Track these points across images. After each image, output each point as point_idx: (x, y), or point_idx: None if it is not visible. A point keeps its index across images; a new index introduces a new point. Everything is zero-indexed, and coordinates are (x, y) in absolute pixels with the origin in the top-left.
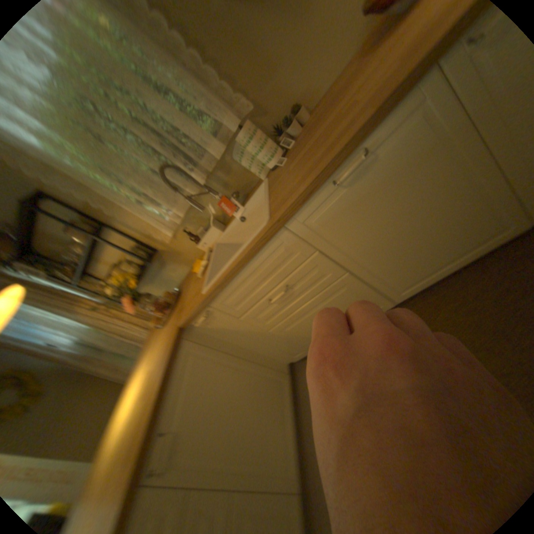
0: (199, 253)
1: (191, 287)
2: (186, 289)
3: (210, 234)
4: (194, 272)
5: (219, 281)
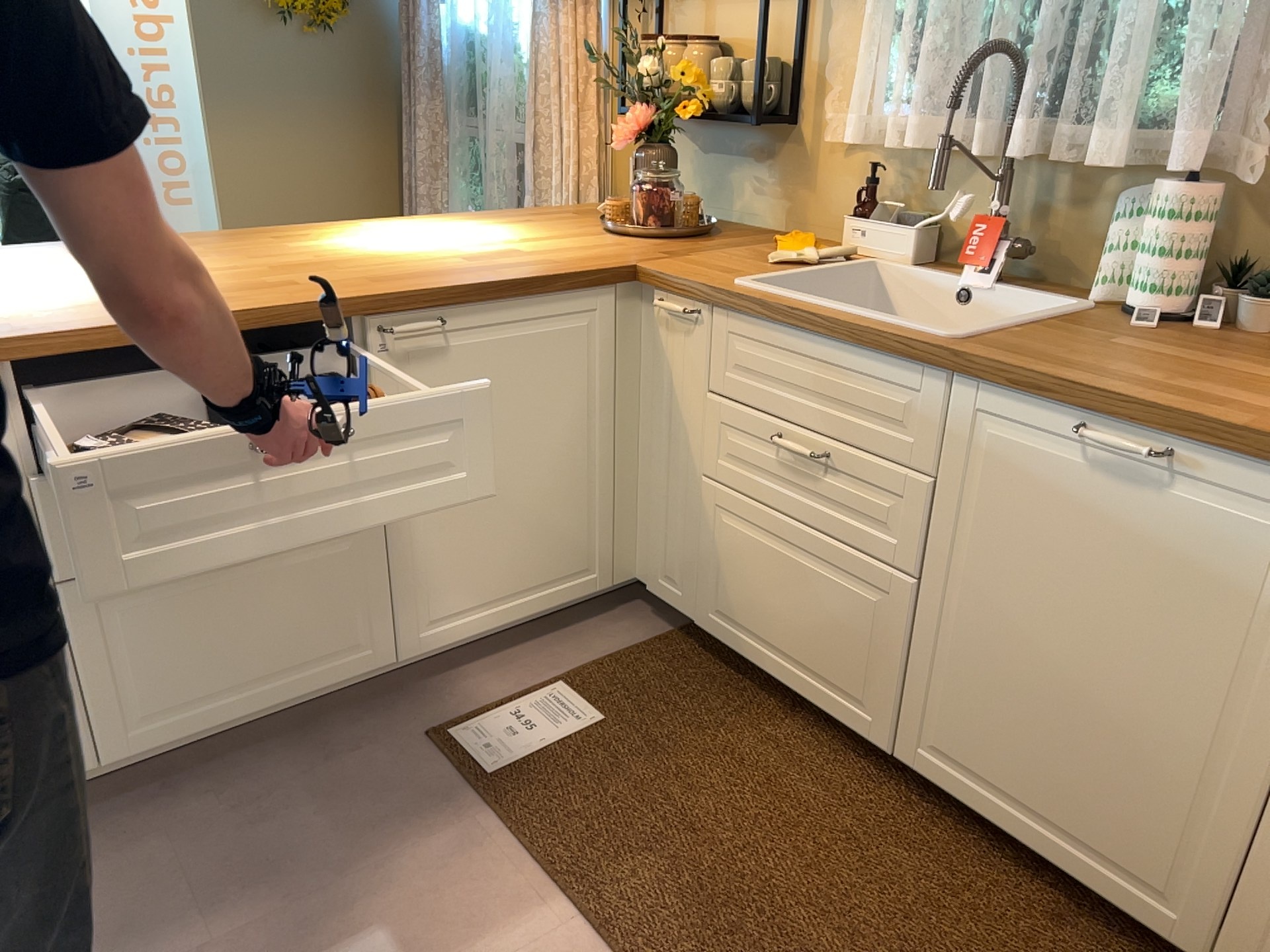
0: (832, 224)
1: (733, 244)
2: (723, 235)
3: (891, 229)
4: (774, 235)
5: (777, 294)
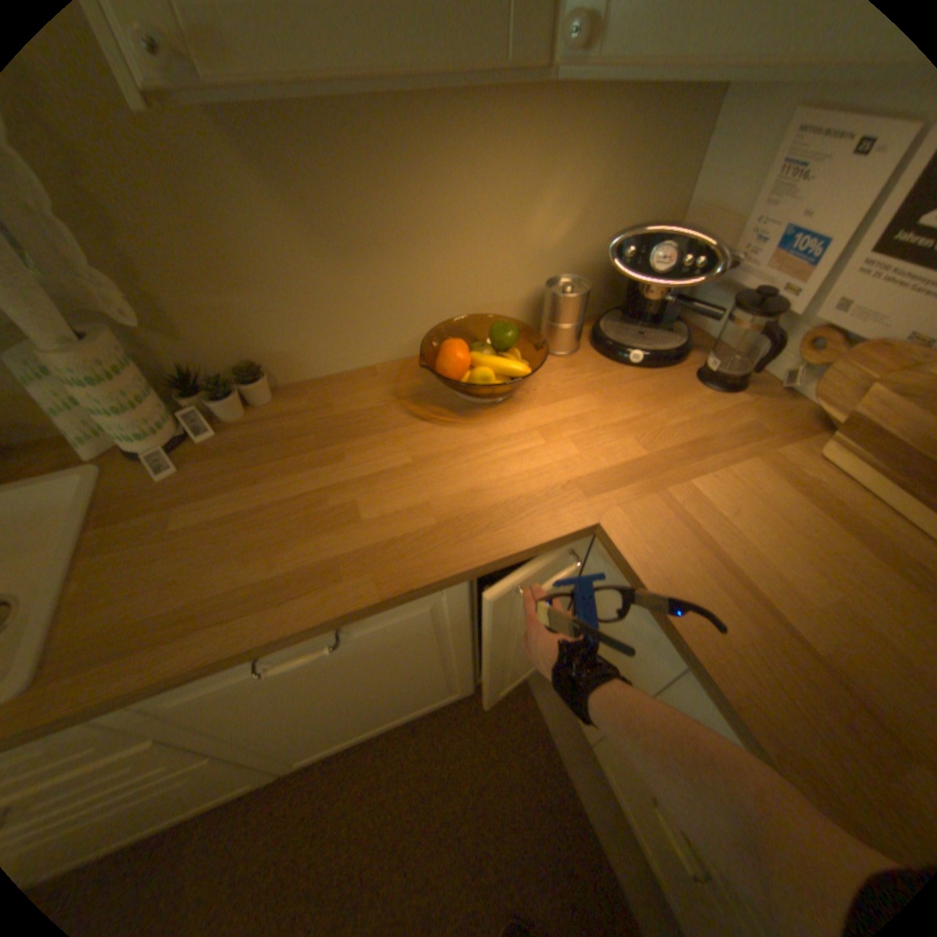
0: None
1: None
2: None
3: None
4: None
5: None
